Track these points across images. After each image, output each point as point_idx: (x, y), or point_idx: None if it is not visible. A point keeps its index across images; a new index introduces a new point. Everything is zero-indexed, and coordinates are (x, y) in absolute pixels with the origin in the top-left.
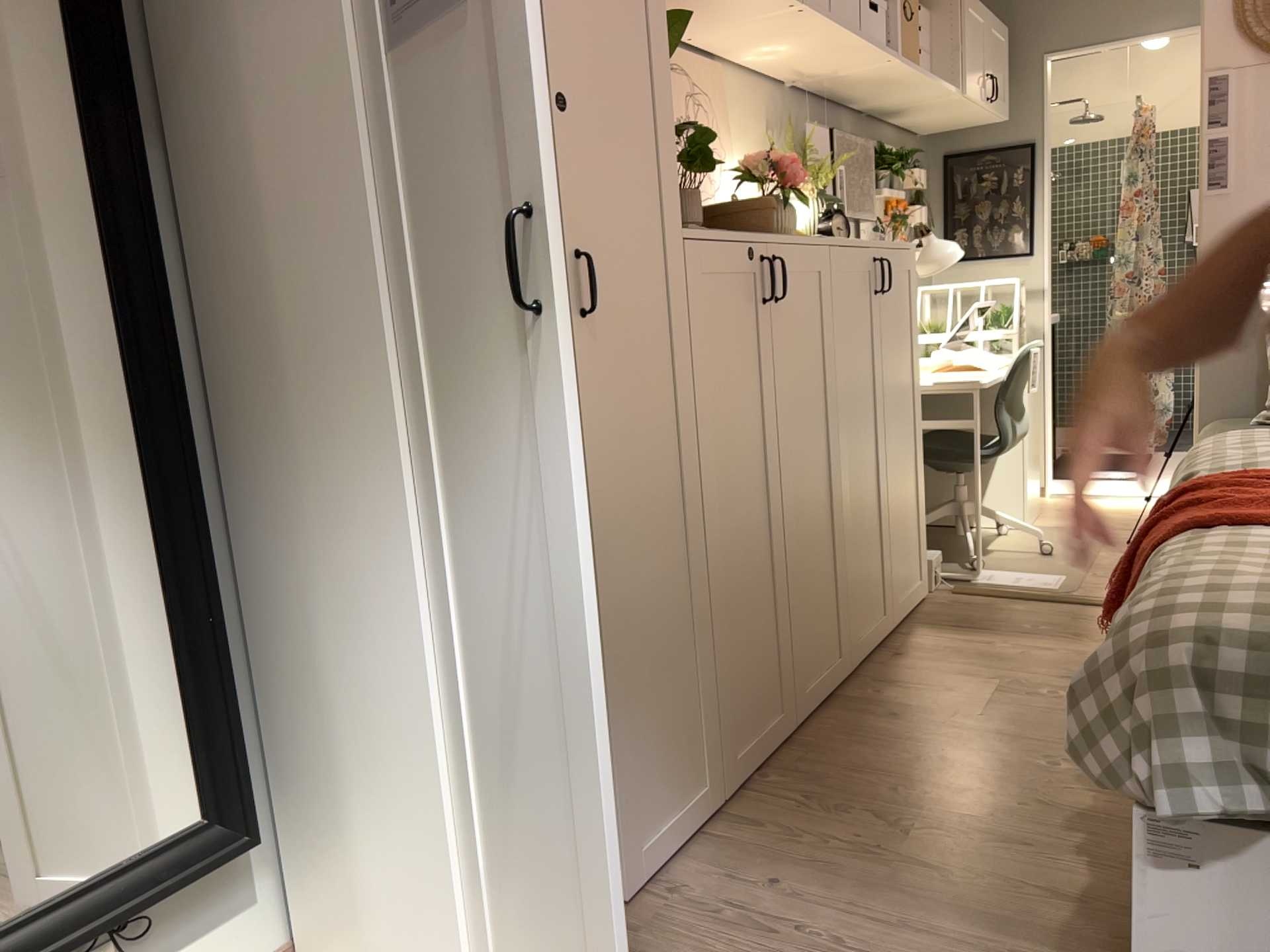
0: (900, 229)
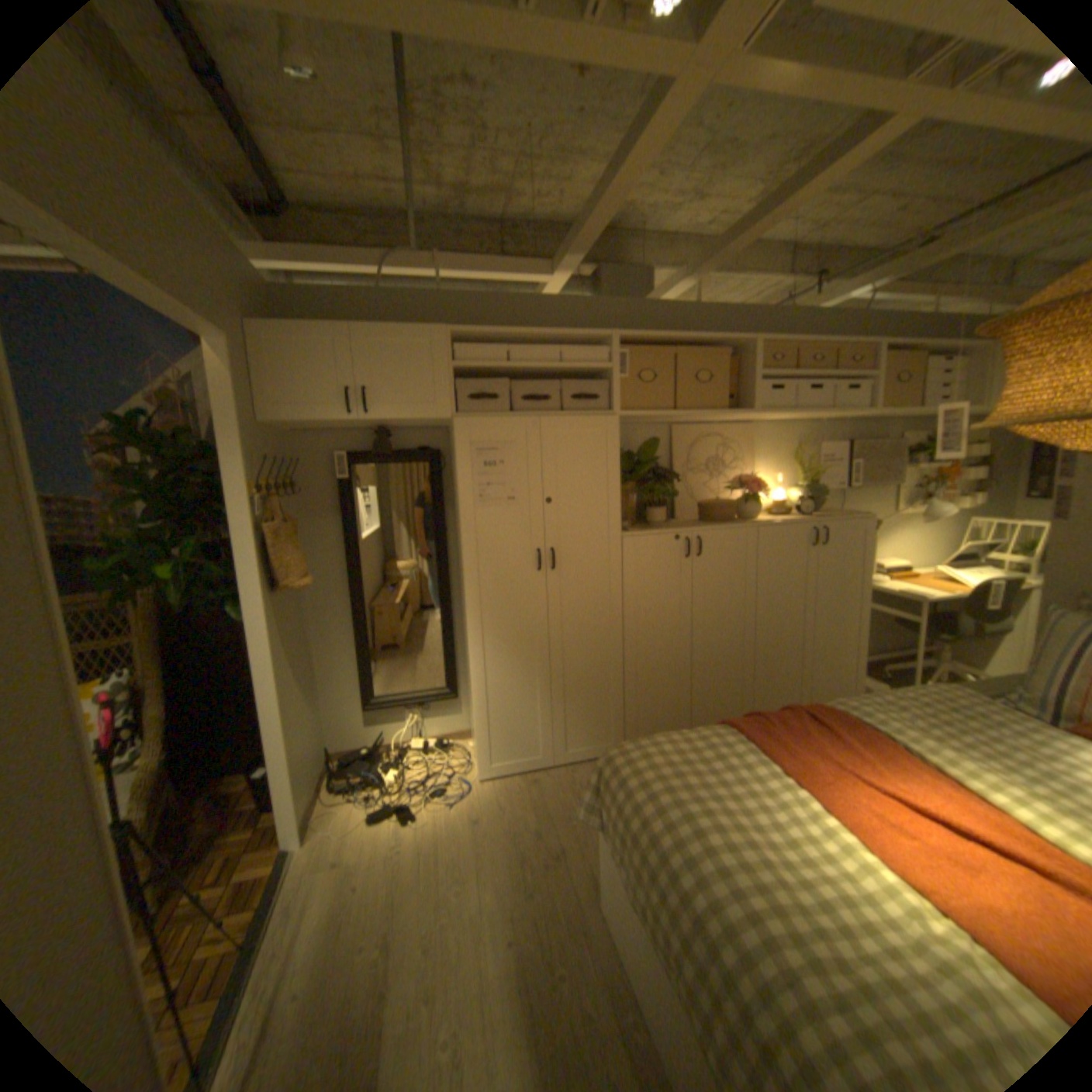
0: (958, 482)
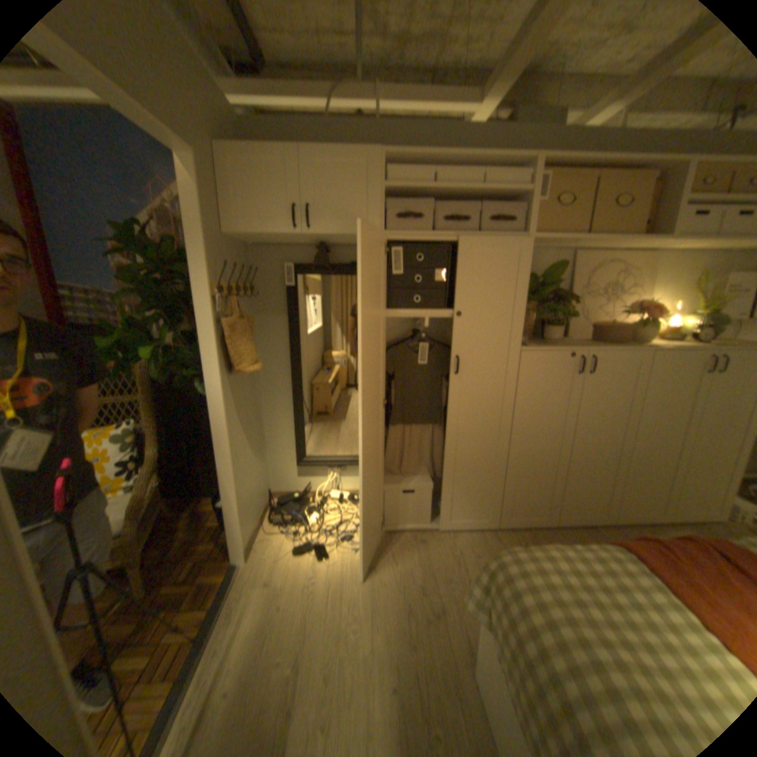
0: None
